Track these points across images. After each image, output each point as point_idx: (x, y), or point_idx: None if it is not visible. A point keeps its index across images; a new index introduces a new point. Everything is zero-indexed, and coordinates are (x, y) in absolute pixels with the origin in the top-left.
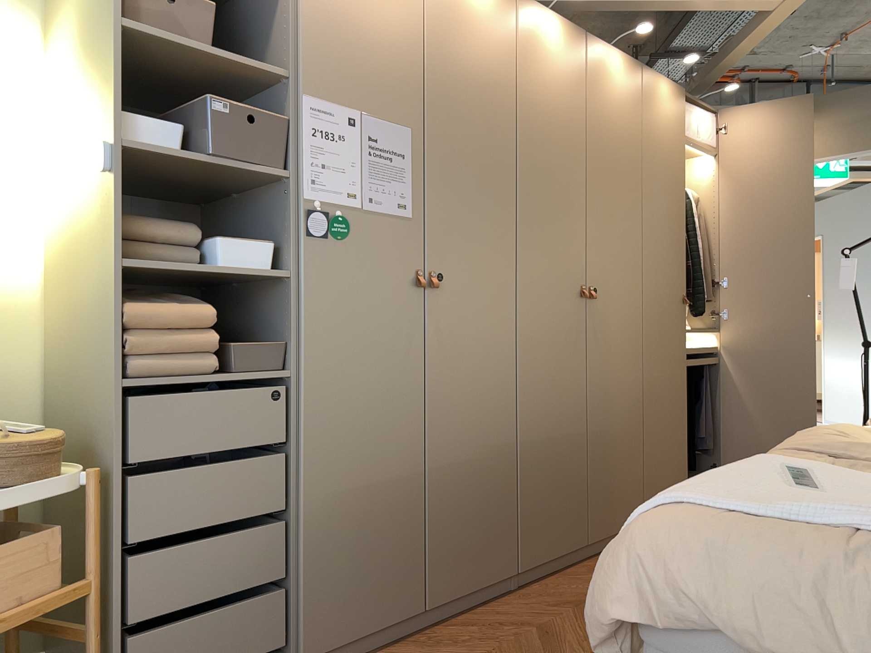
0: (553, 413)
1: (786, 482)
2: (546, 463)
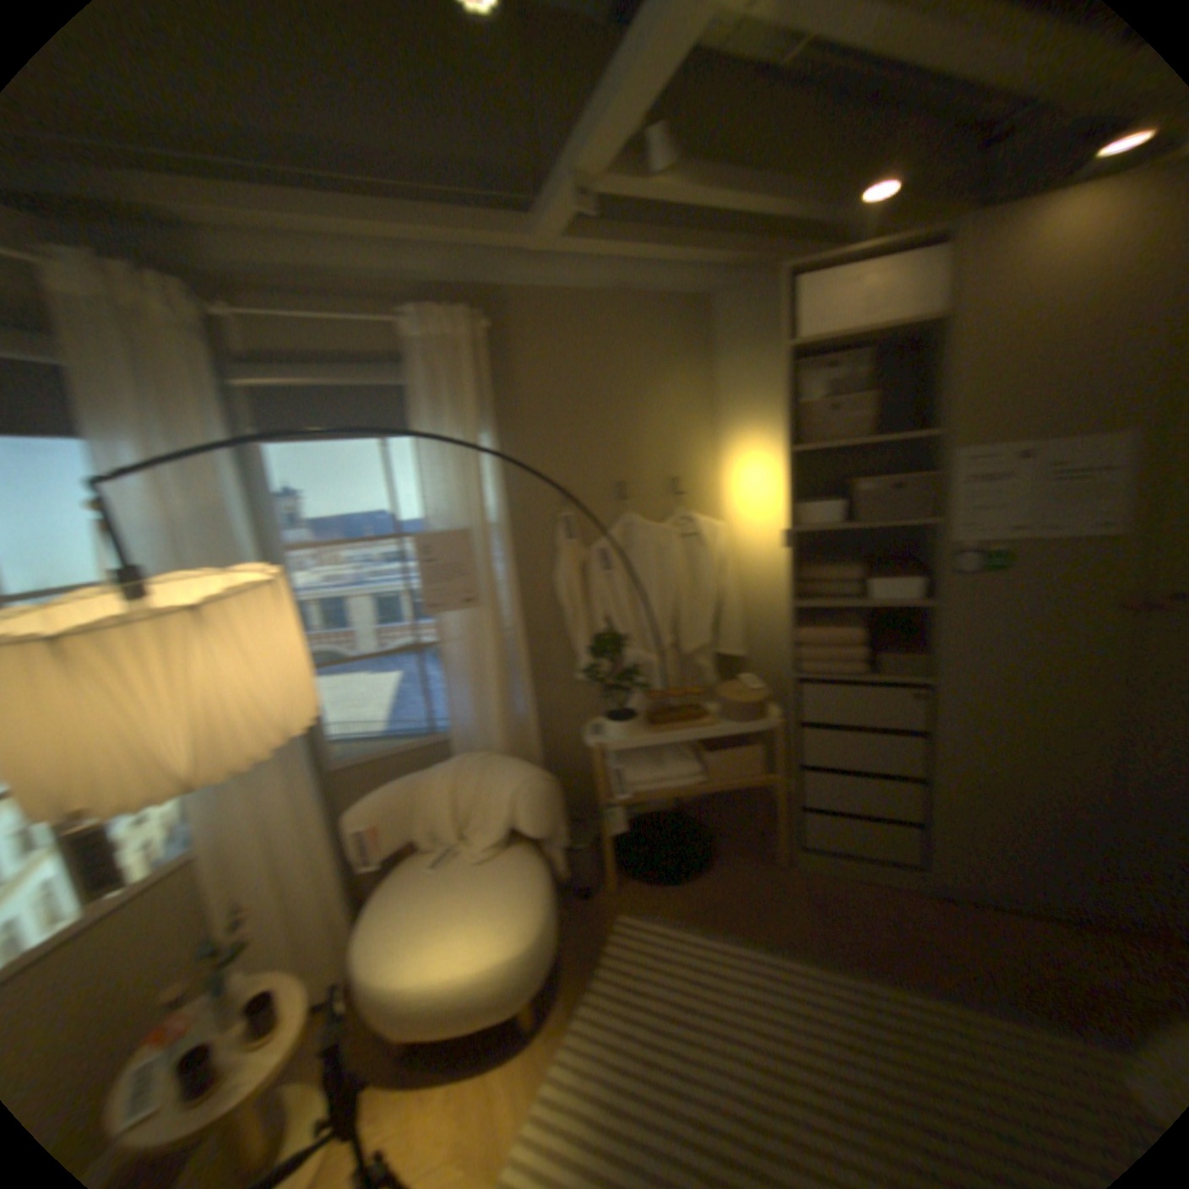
0: None
1: None
2: None
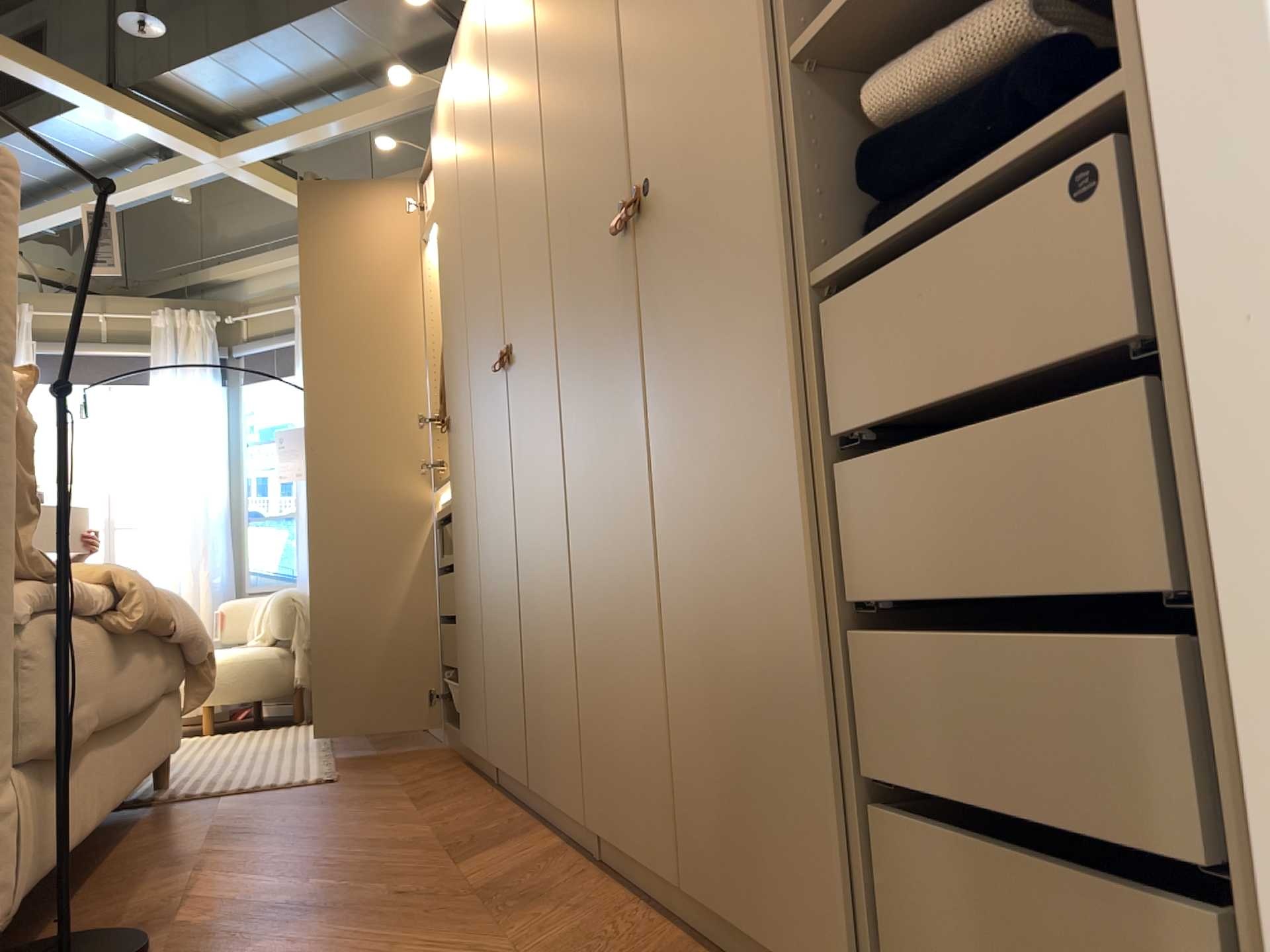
0: (497, 552)
1: None
2: (498, 620)
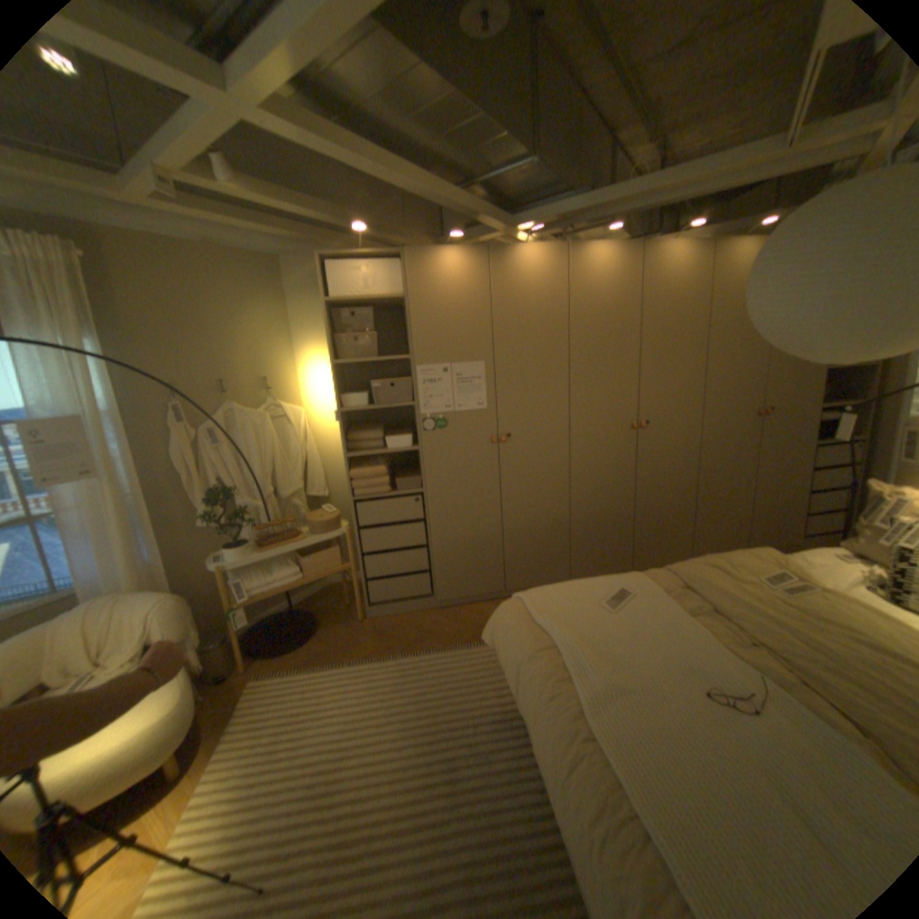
0: (599, 501)
1: (606, 598)
2: (592, 528)
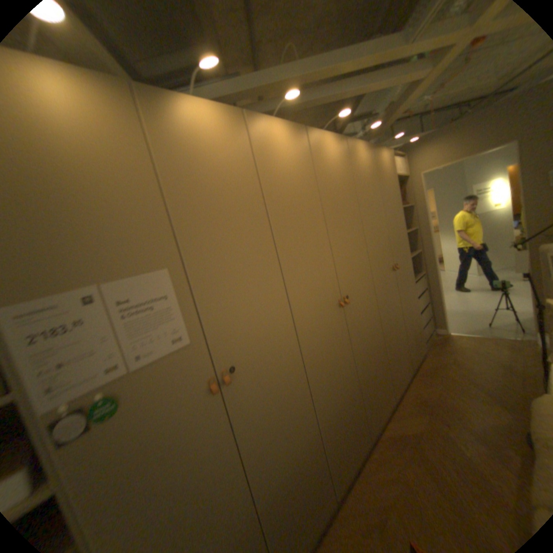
0: (336, 393)
1: None
2: (338, 425)
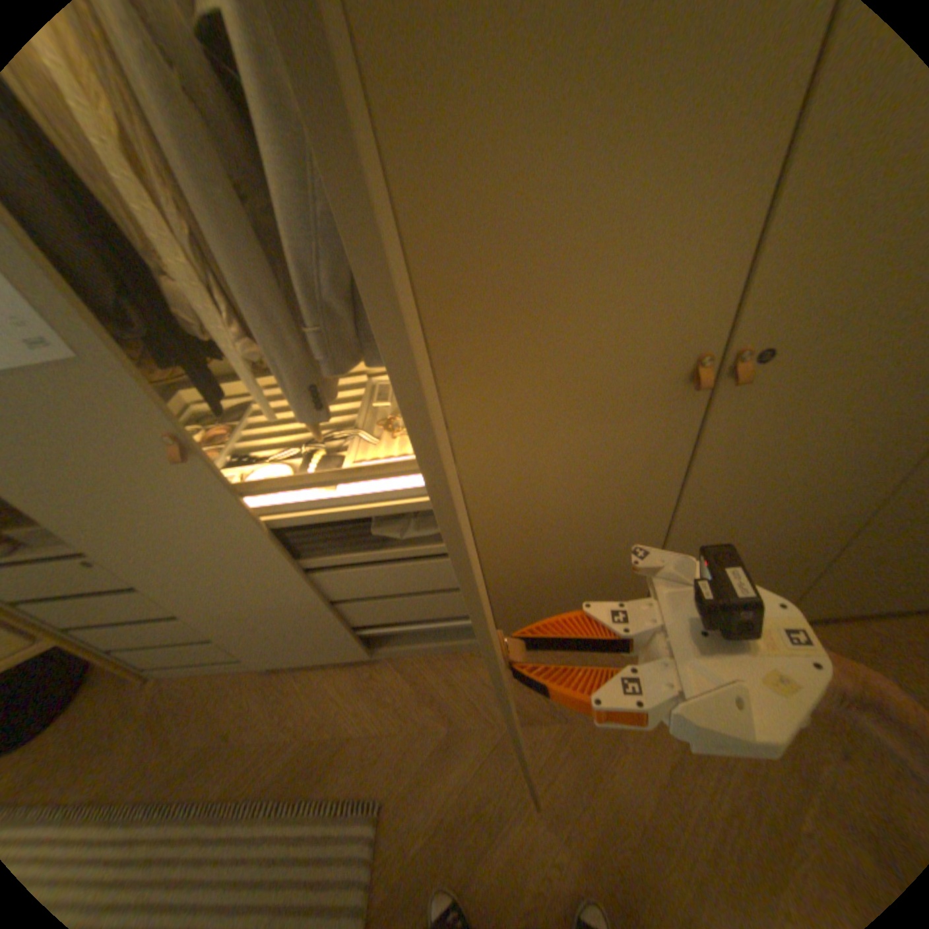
0: (560, 553)
1: None
2: (543, 591)
